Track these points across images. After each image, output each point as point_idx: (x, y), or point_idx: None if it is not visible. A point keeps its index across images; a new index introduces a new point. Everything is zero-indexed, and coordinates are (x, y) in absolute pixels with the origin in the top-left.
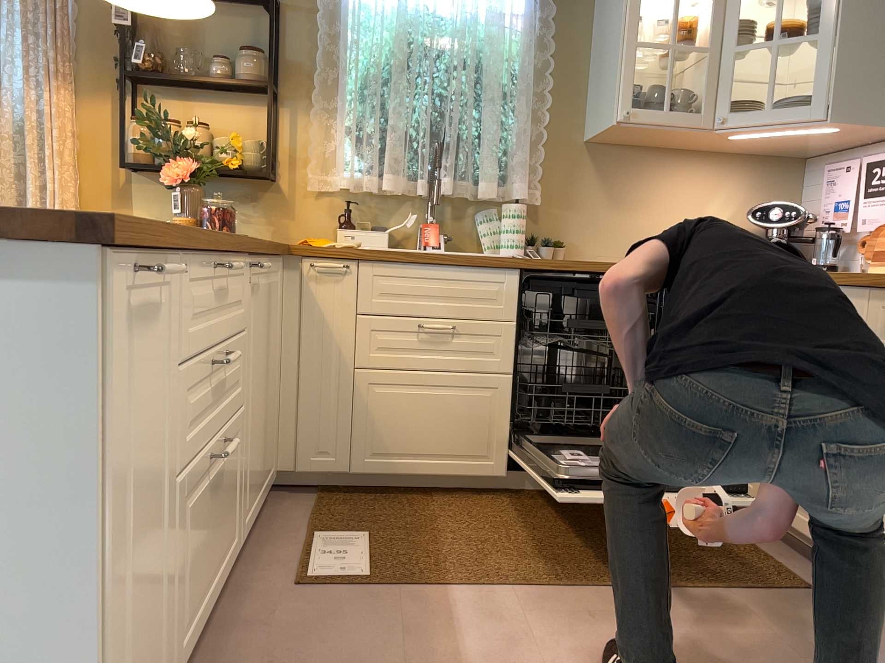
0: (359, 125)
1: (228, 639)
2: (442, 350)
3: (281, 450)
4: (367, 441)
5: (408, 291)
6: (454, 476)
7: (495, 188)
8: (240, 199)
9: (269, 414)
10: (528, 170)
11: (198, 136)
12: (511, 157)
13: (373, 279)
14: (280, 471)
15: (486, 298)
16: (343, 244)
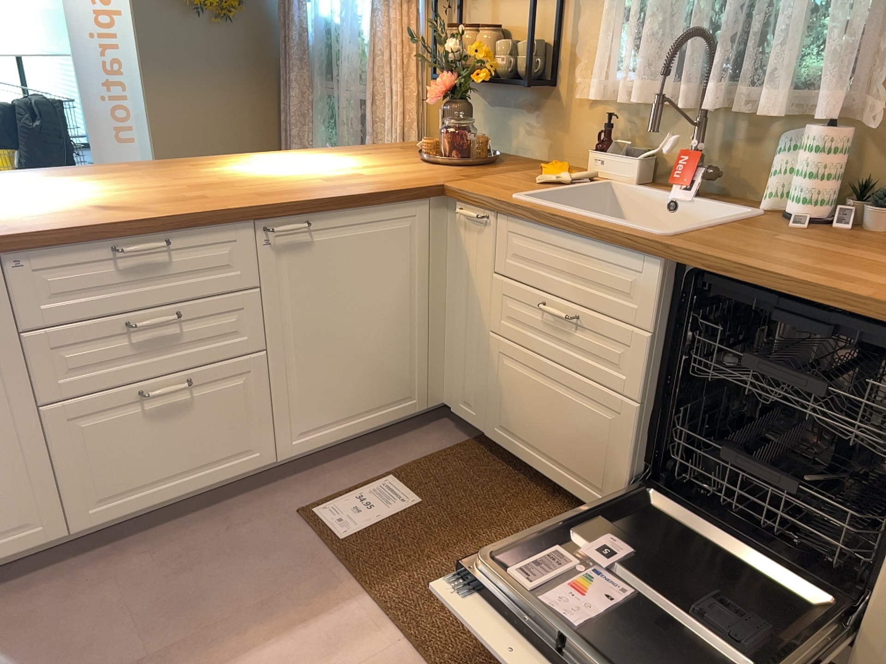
0: (635, 8)
1: (207, 522)
2: (564, 341)
3: (445, 385)
4: (497, 410)
5: (538, 258)
6: (568, 490)
7: (777, 104)
8: (524, 108)
9: (387, 353)
10: (880, 65)
11: (456, 49)
12: (831, 44)
13: (509, 236)
14: (444, 403)
15: (616, 290)
16: (591, 172)
